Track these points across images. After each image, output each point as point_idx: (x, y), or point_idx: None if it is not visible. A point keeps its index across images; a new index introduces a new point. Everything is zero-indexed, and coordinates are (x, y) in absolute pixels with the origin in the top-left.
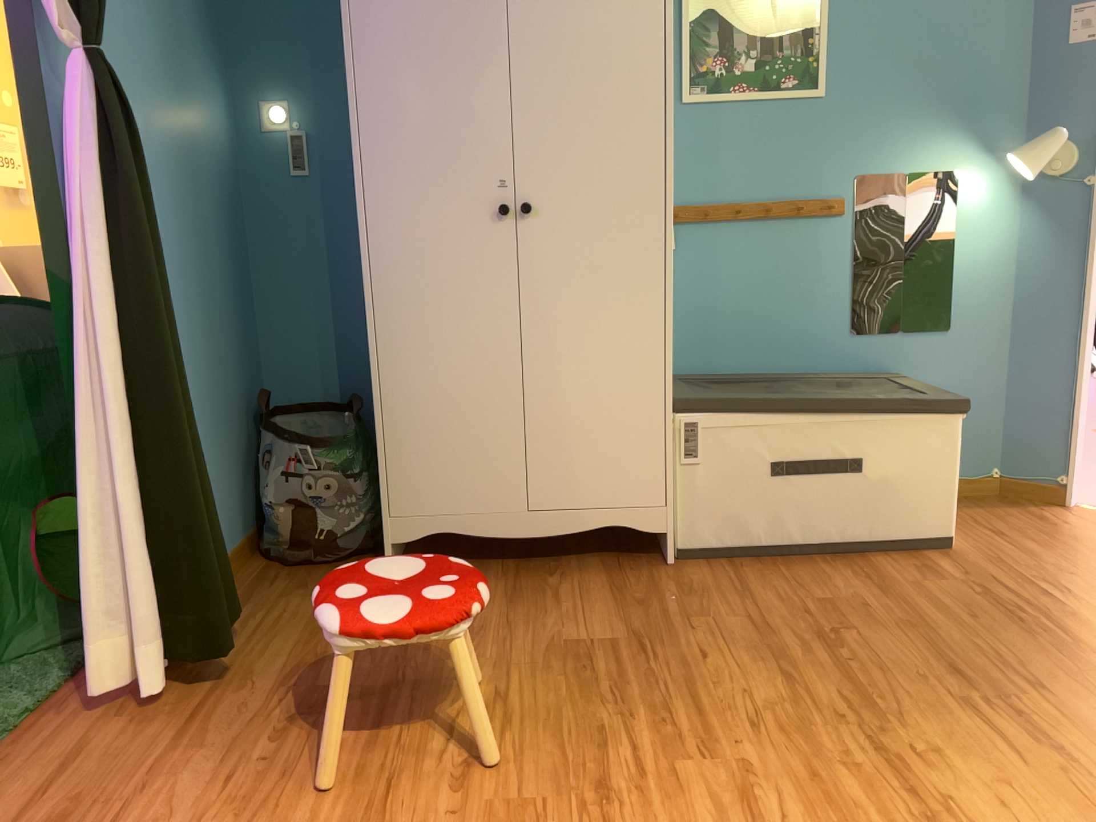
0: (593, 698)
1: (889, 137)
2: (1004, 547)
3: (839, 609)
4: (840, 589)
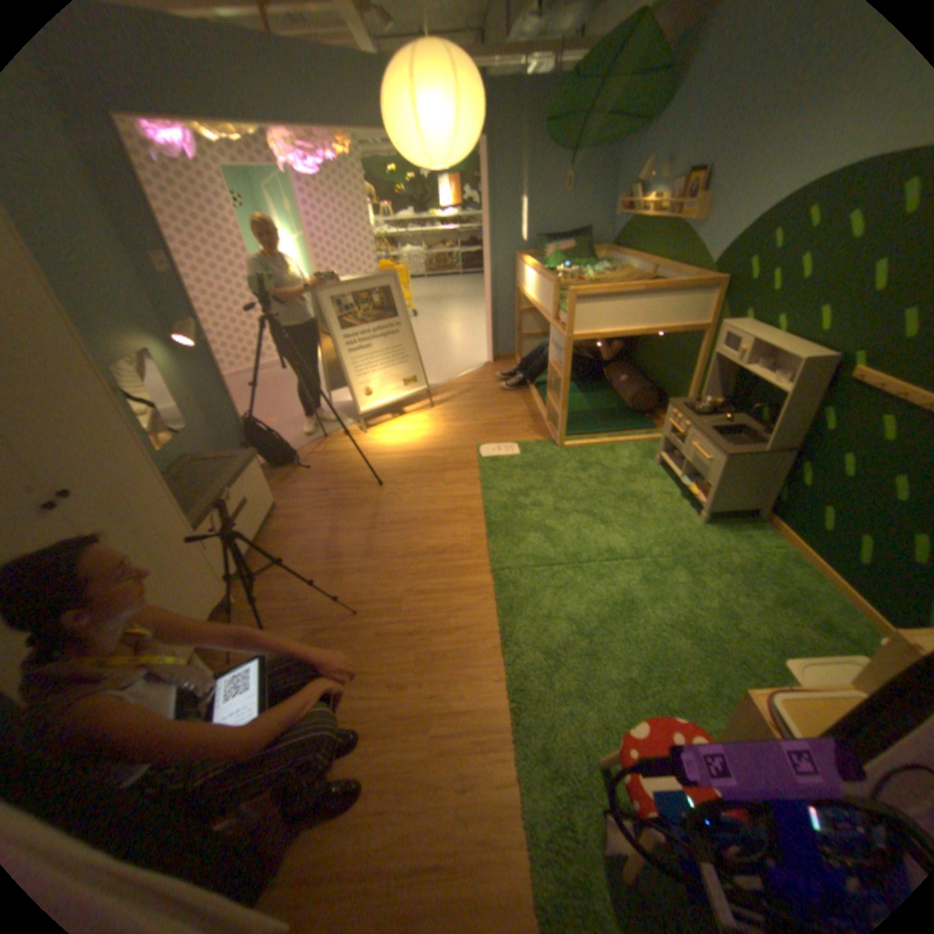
0: (349, 636)
1: (112, 341)
2: (285, 492)
3: (308, 547)
4: (293, 544)
